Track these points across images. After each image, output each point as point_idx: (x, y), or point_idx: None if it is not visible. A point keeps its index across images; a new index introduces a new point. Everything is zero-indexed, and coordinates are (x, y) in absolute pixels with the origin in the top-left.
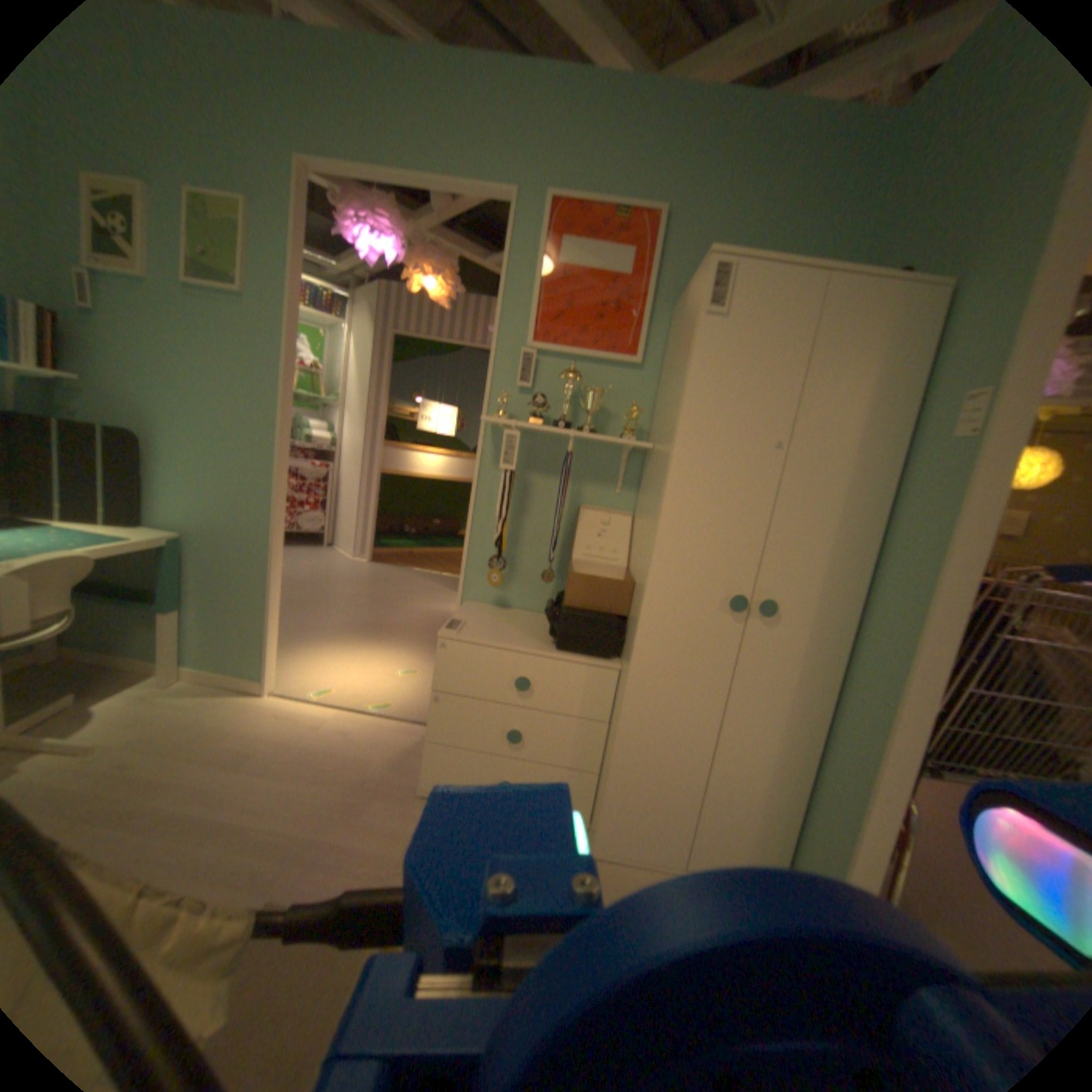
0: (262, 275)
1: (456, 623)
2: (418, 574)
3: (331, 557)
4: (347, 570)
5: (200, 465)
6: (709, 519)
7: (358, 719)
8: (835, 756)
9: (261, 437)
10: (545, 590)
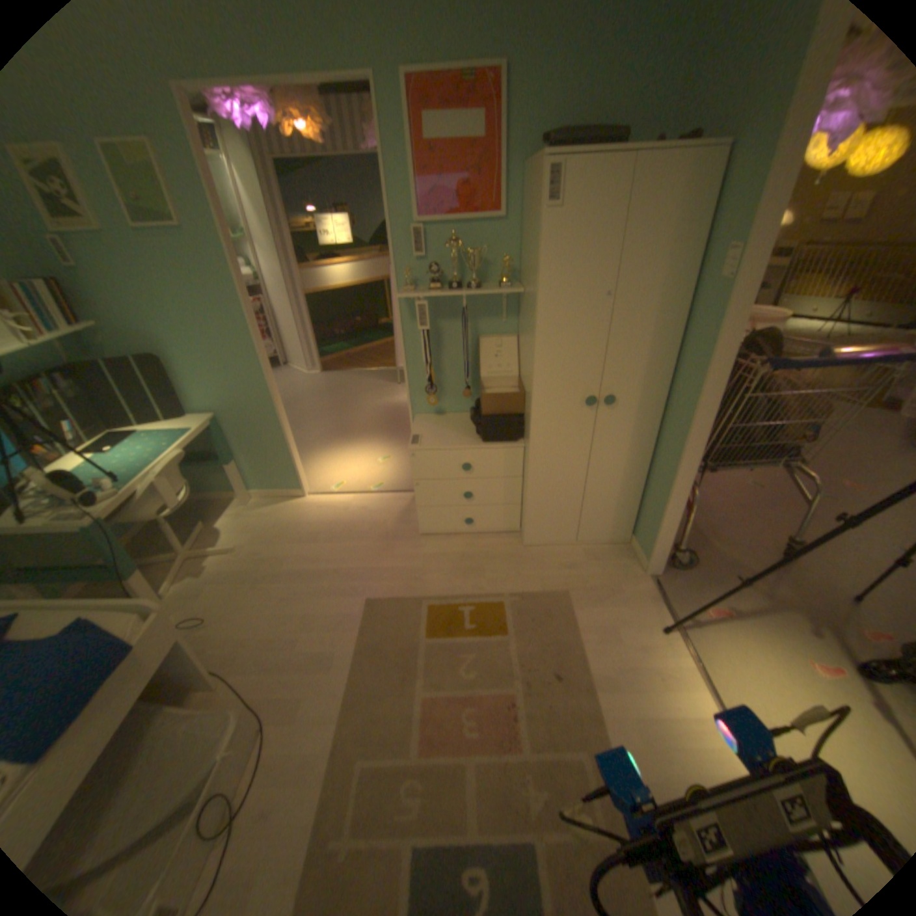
0: (189, 204)
1: (416, 436)
2: (361, 373)
3: (291, 374)
4: (309, 383)
5: (206, 363)
6: (567, 352)
7: (368, 496)
8: (655, 471)
9: (240, 334)
10: (466, 397)
